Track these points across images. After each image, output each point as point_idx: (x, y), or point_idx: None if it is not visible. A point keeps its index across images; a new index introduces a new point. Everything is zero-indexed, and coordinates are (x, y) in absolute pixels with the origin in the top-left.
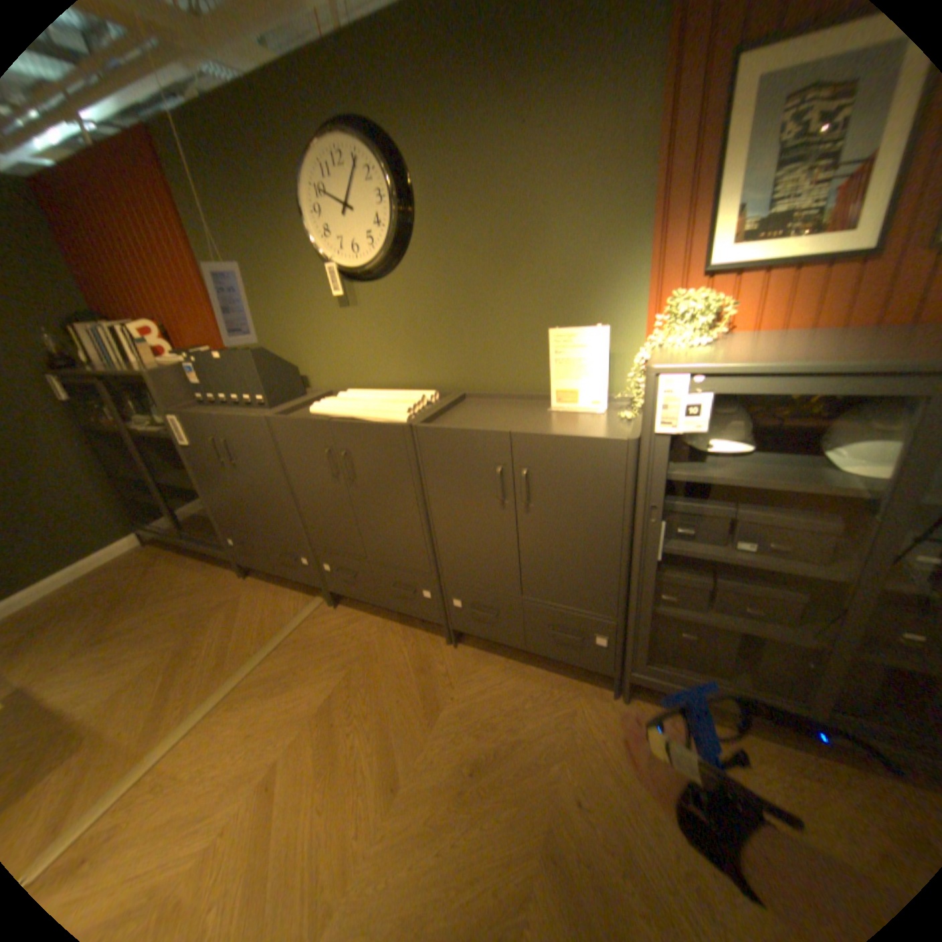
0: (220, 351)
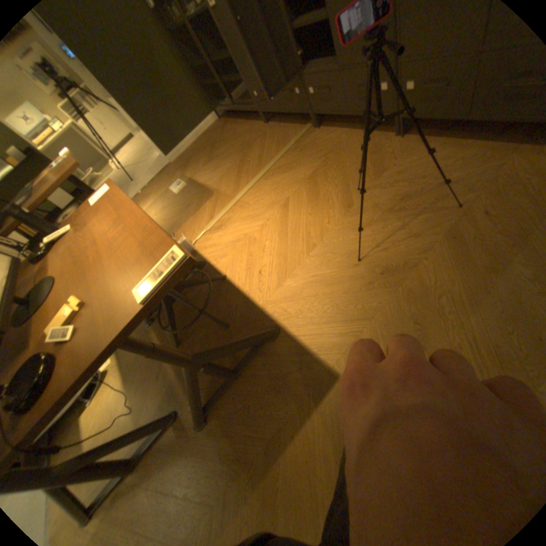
0: None
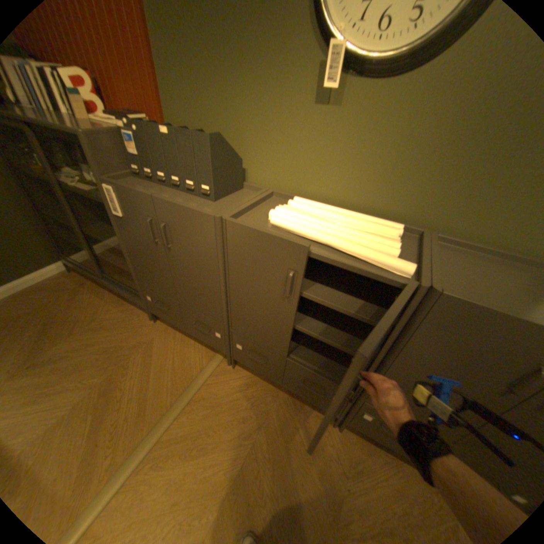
0: (169, 126)
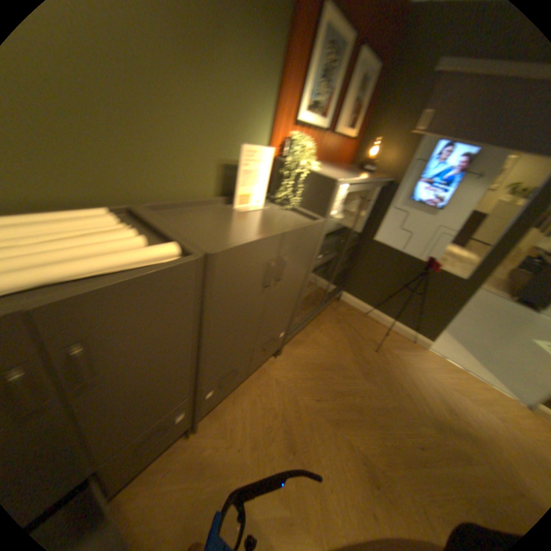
0: None
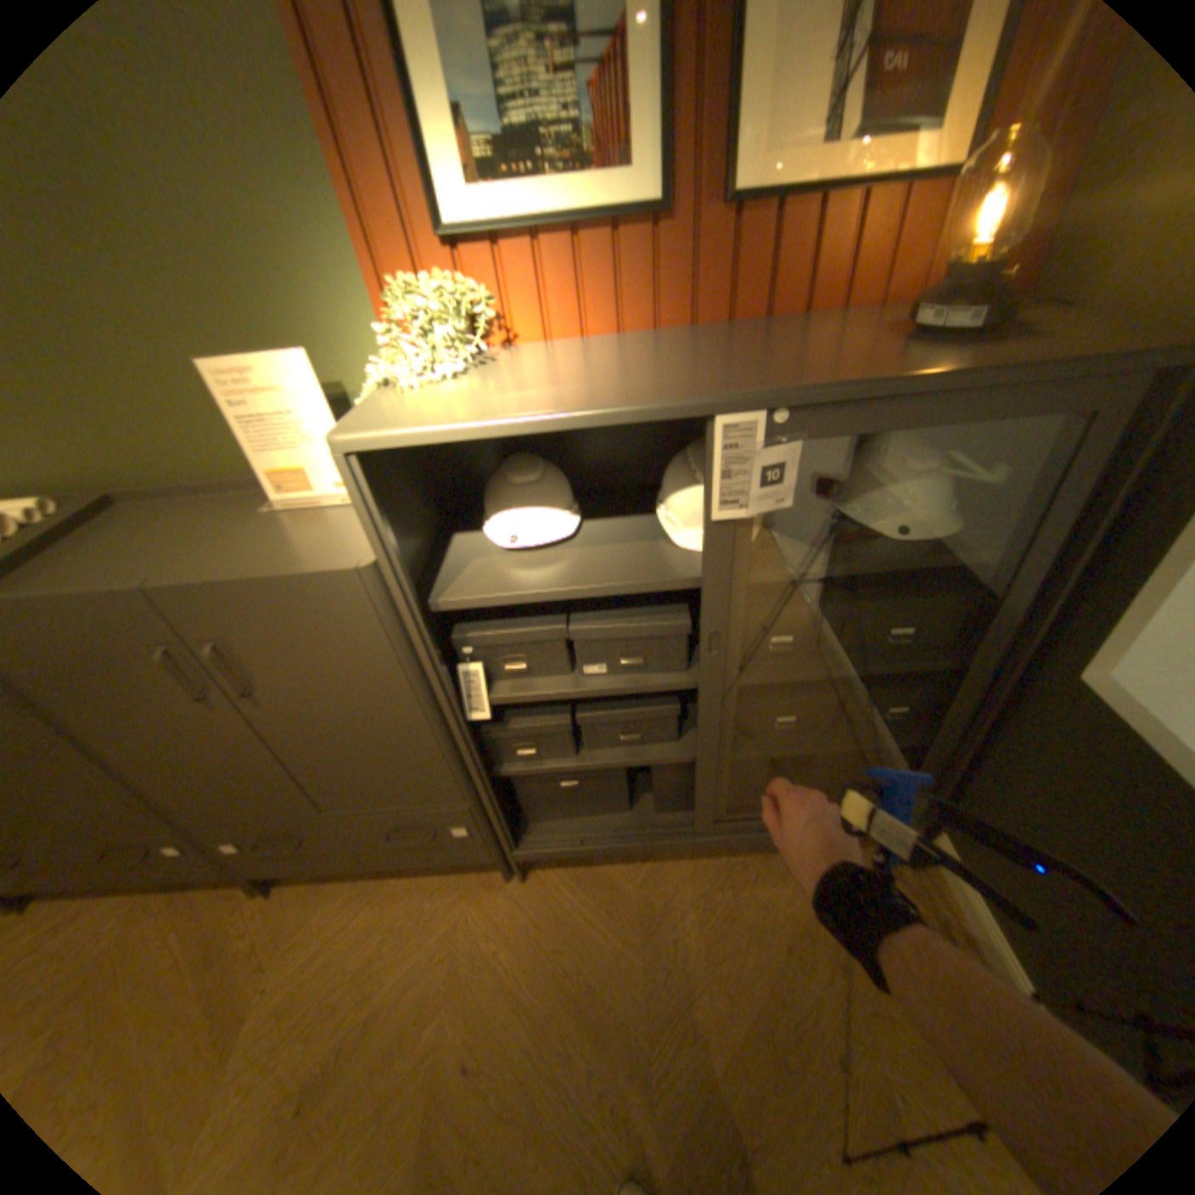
0: None
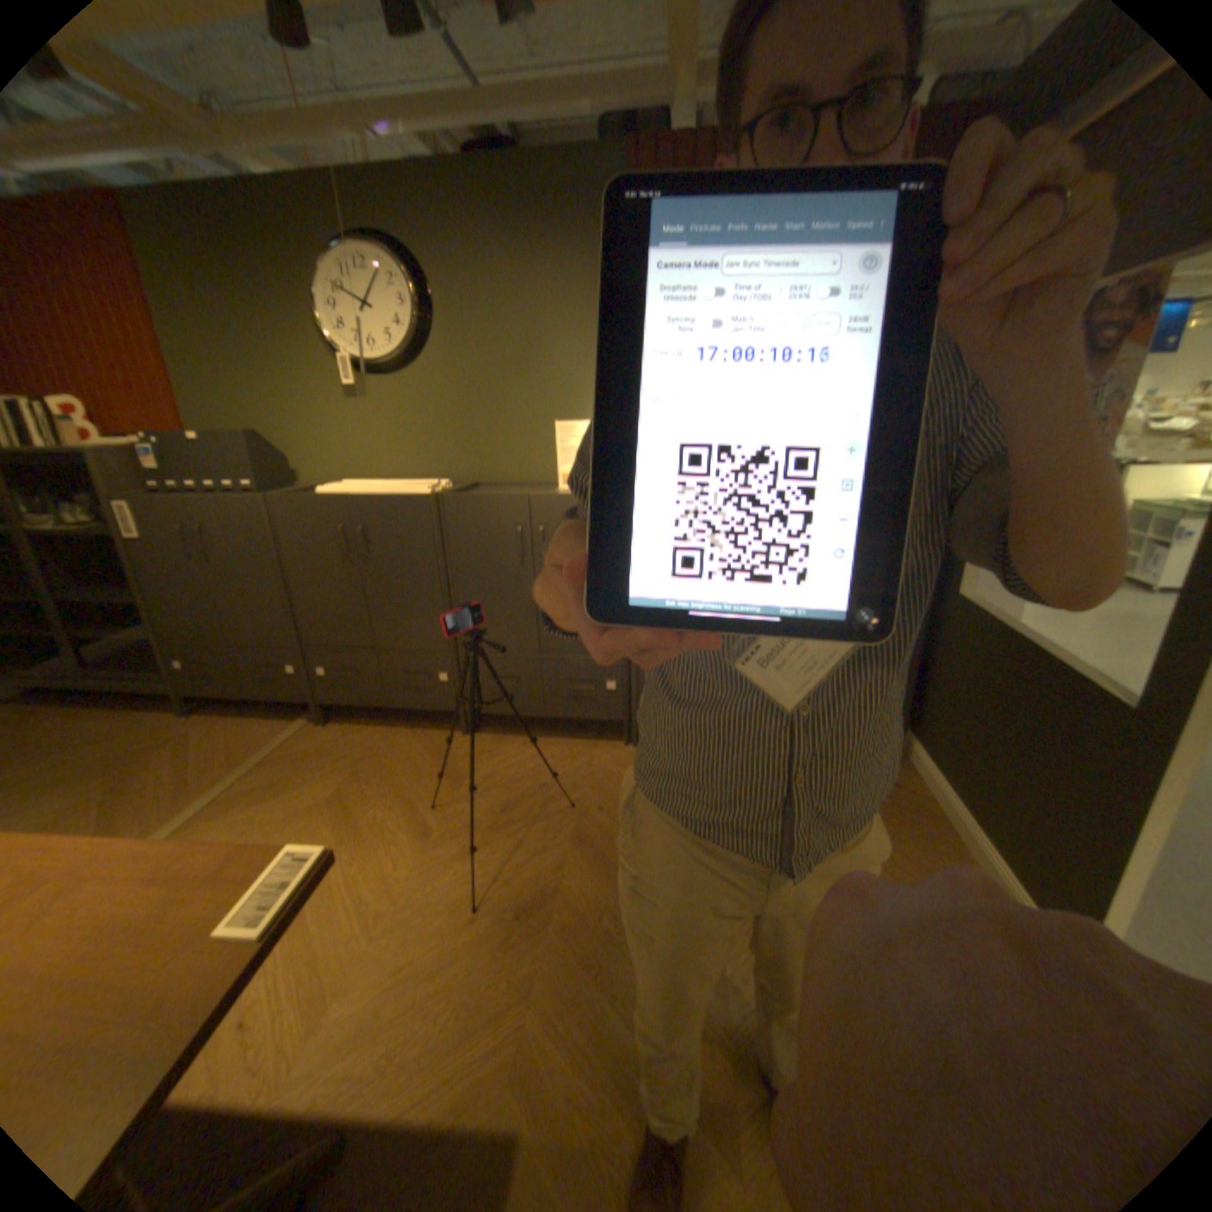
0: (197, 429)
